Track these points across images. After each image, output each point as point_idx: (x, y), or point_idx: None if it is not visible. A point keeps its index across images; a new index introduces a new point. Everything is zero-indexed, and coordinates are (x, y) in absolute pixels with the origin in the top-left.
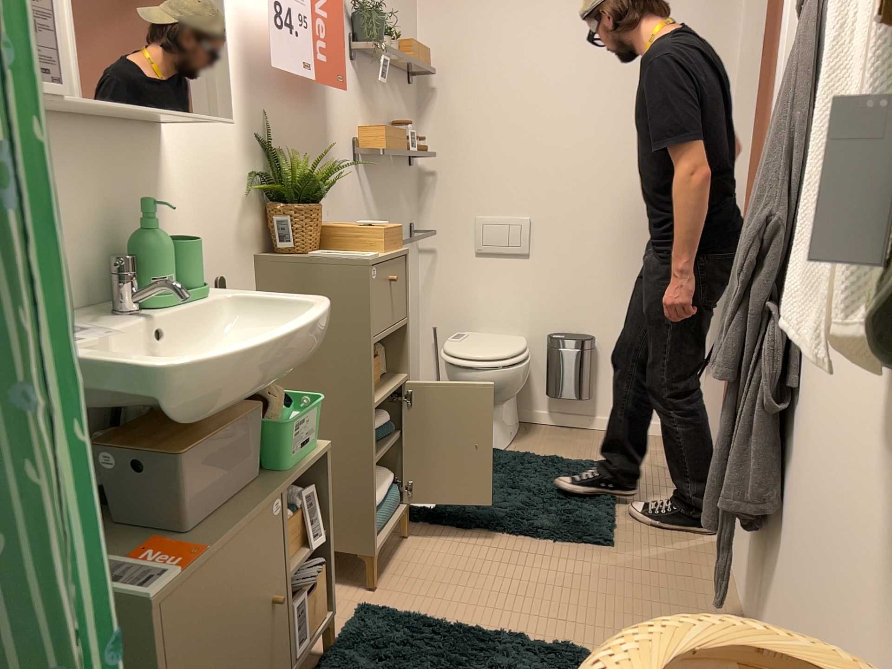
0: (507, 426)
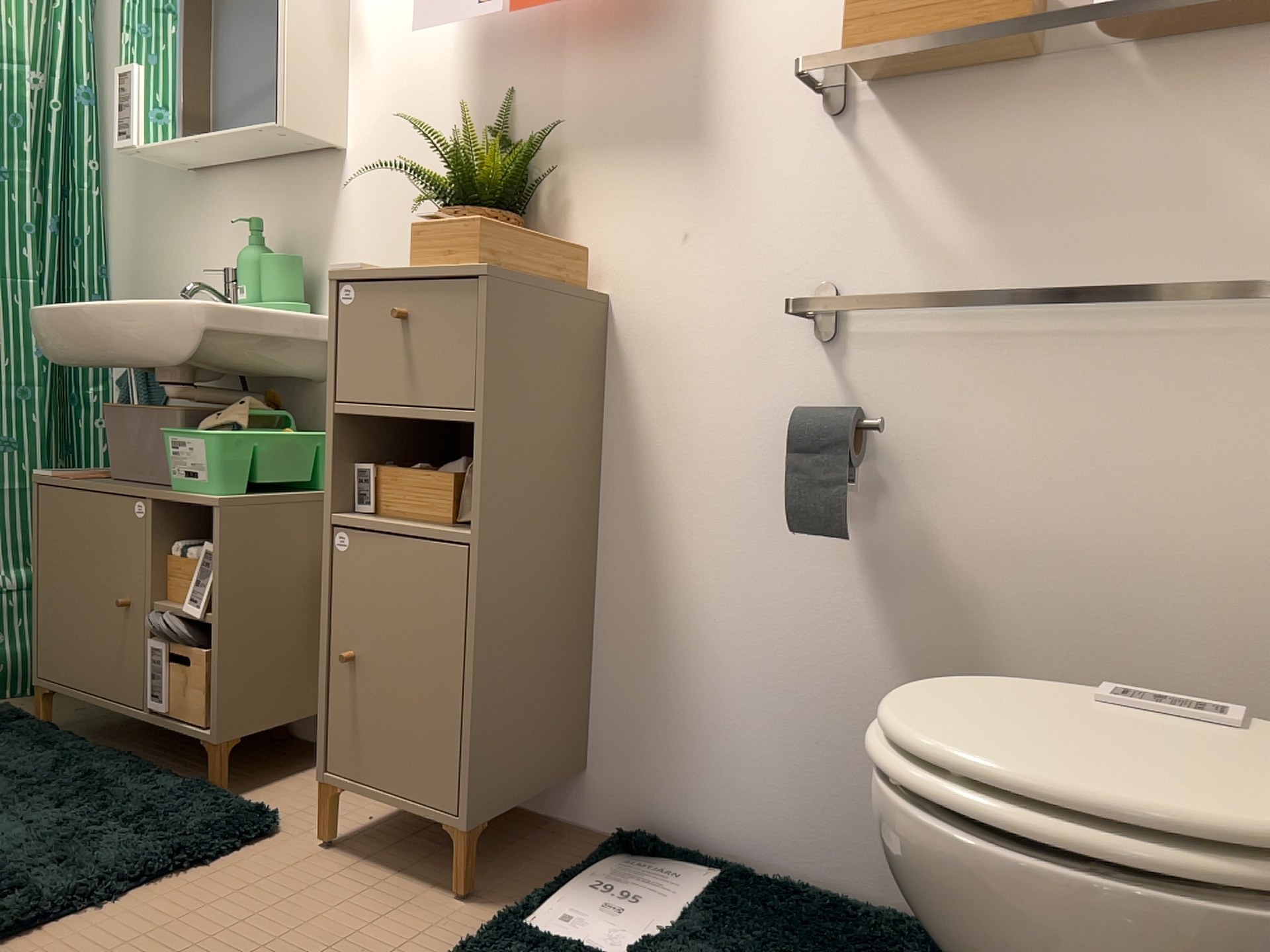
0: None
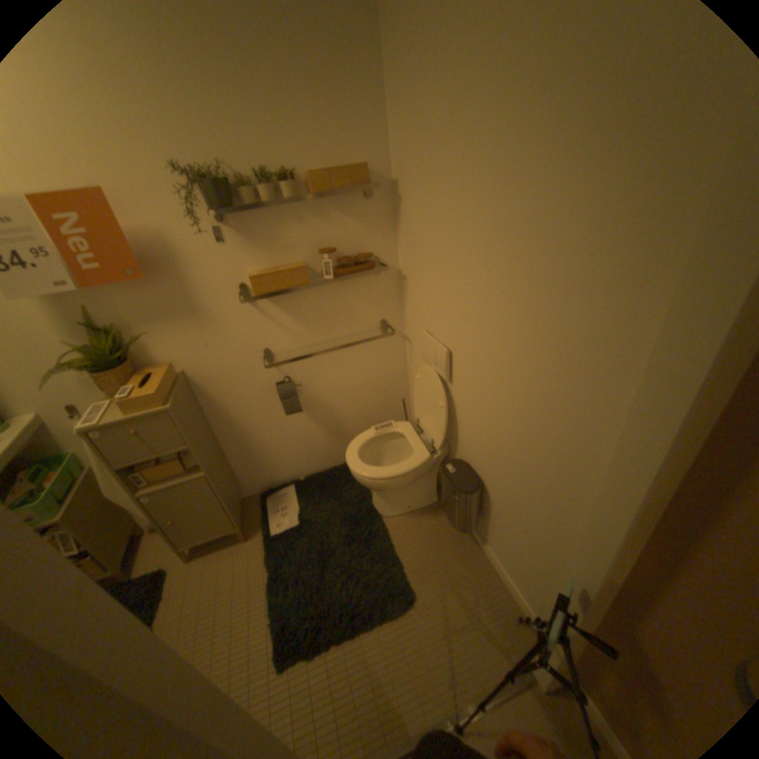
0: (399, 502)
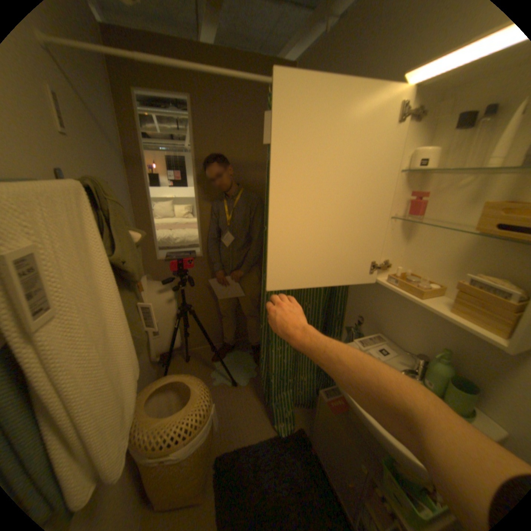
0: None
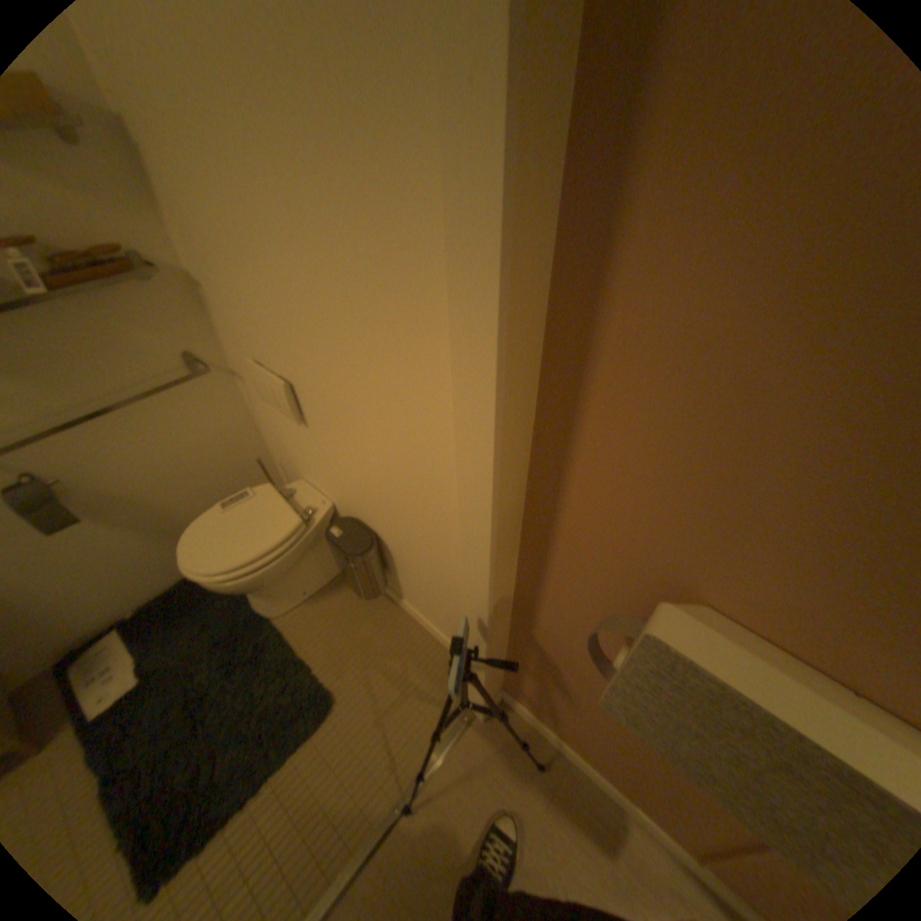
0: (287, 593)
